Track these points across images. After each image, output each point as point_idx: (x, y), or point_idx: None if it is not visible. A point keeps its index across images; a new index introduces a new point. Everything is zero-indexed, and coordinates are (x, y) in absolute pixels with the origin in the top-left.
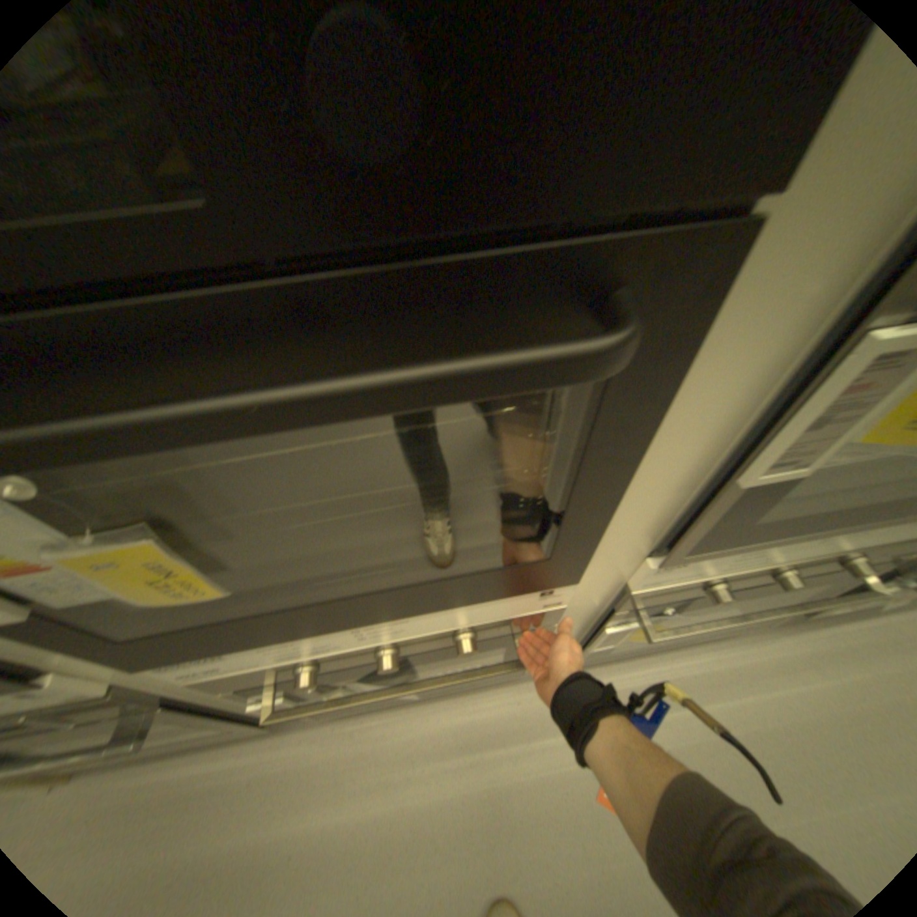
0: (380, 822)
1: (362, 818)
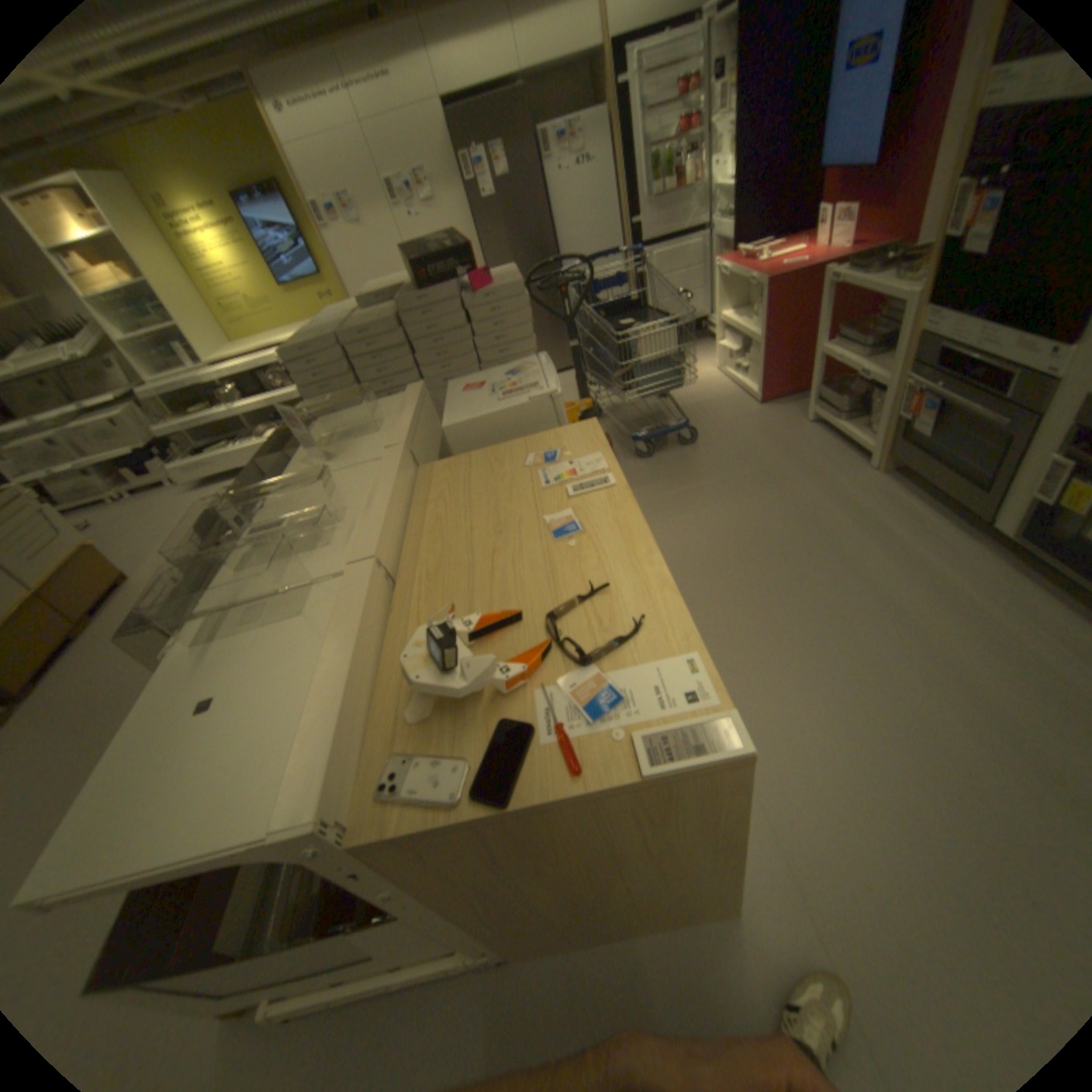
0: (974, 603)
1: (968, 593)
